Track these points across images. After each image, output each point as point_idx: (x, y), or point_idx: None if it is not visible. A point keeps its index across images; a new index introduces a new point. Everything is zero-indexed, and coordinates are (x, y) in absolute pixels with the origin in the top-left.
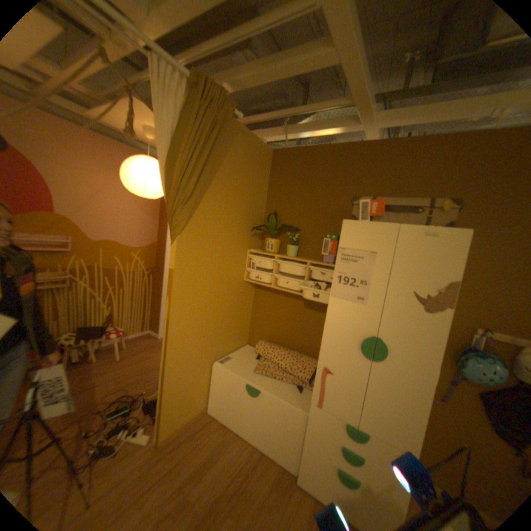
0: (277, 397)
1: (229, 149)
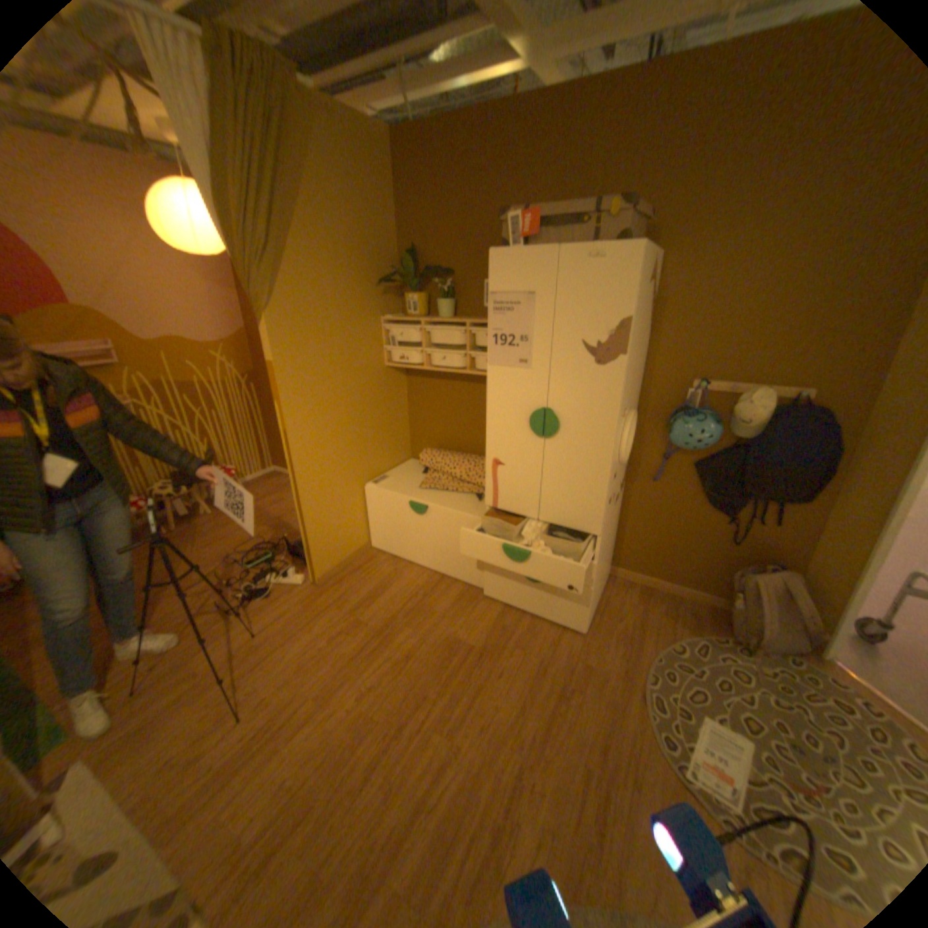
0: (447, 509)
1: (307, 148)
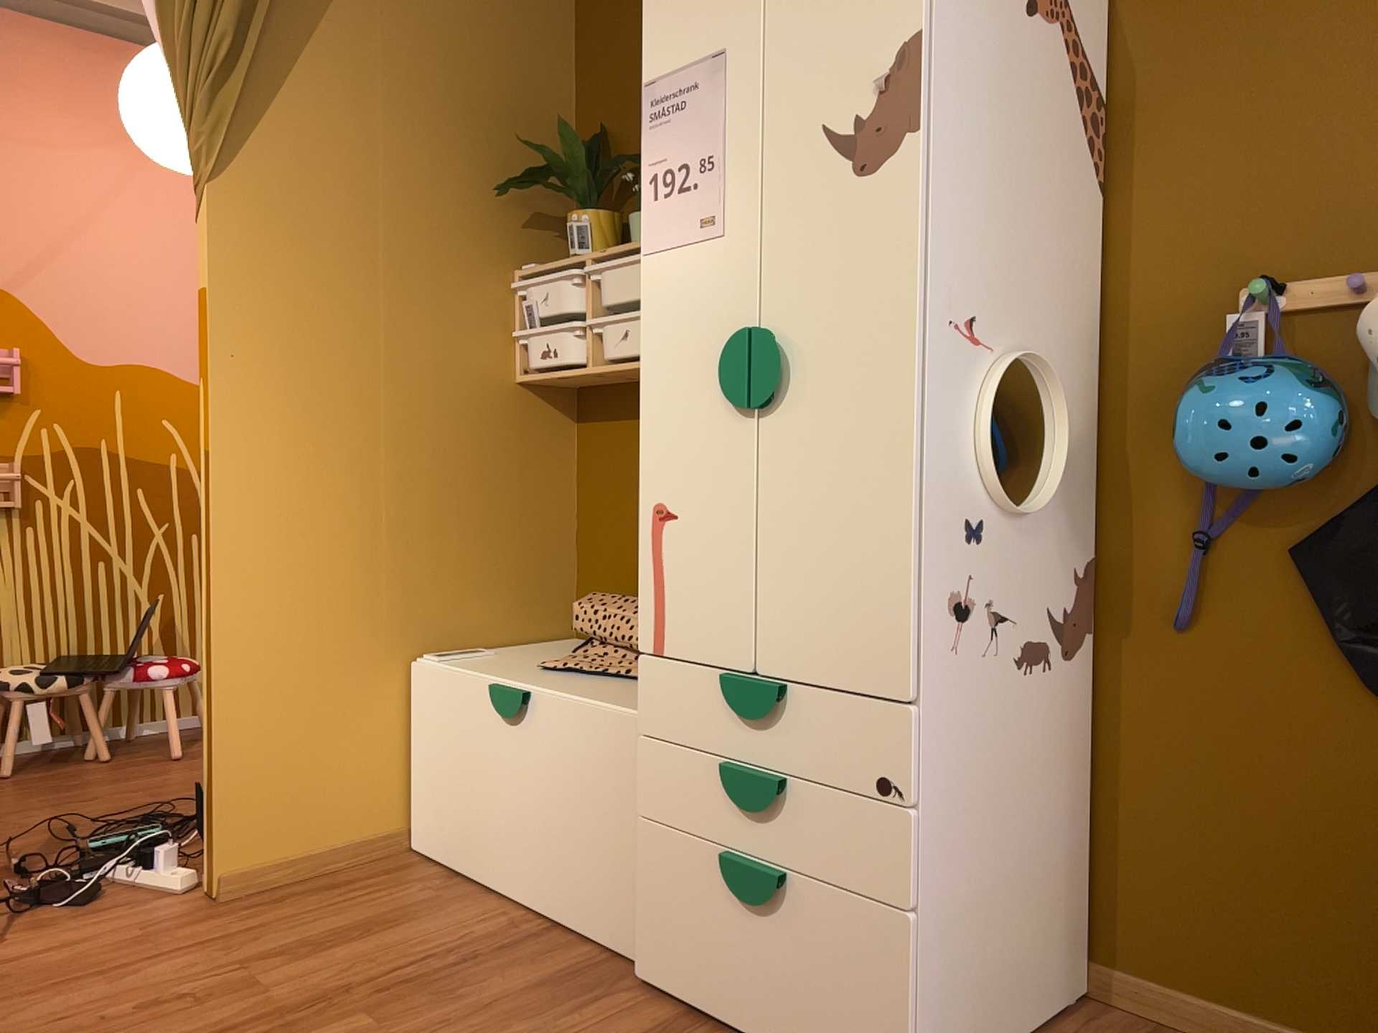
0: (571, 696)
1: None
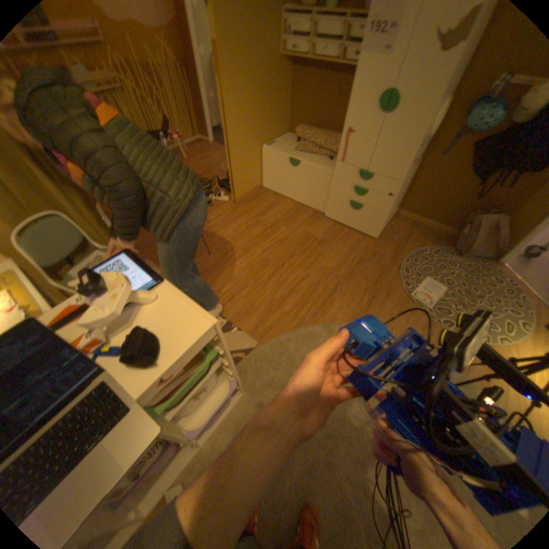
0: (311, 163)
1: None
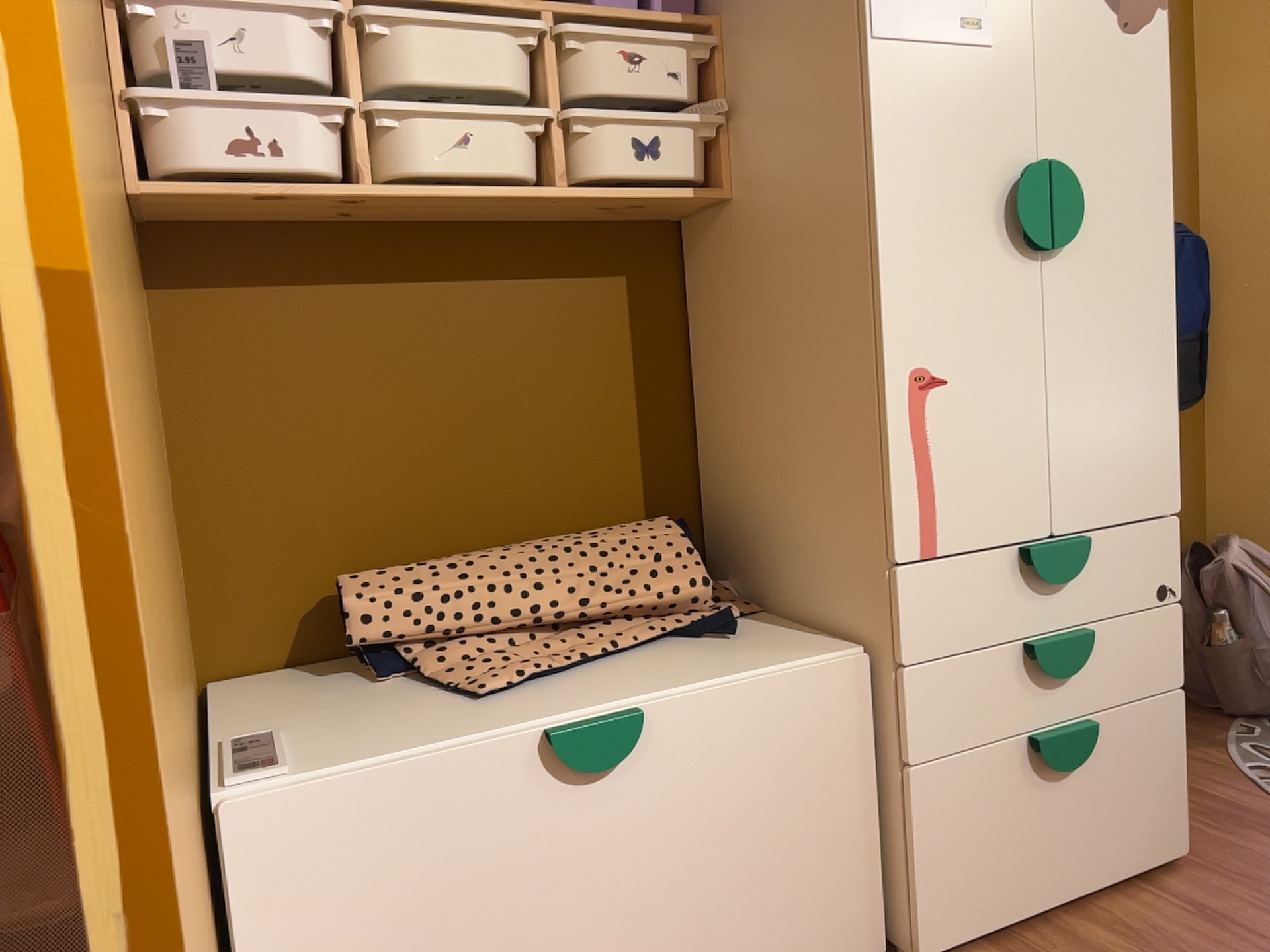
0: (711, 684)
1: None
